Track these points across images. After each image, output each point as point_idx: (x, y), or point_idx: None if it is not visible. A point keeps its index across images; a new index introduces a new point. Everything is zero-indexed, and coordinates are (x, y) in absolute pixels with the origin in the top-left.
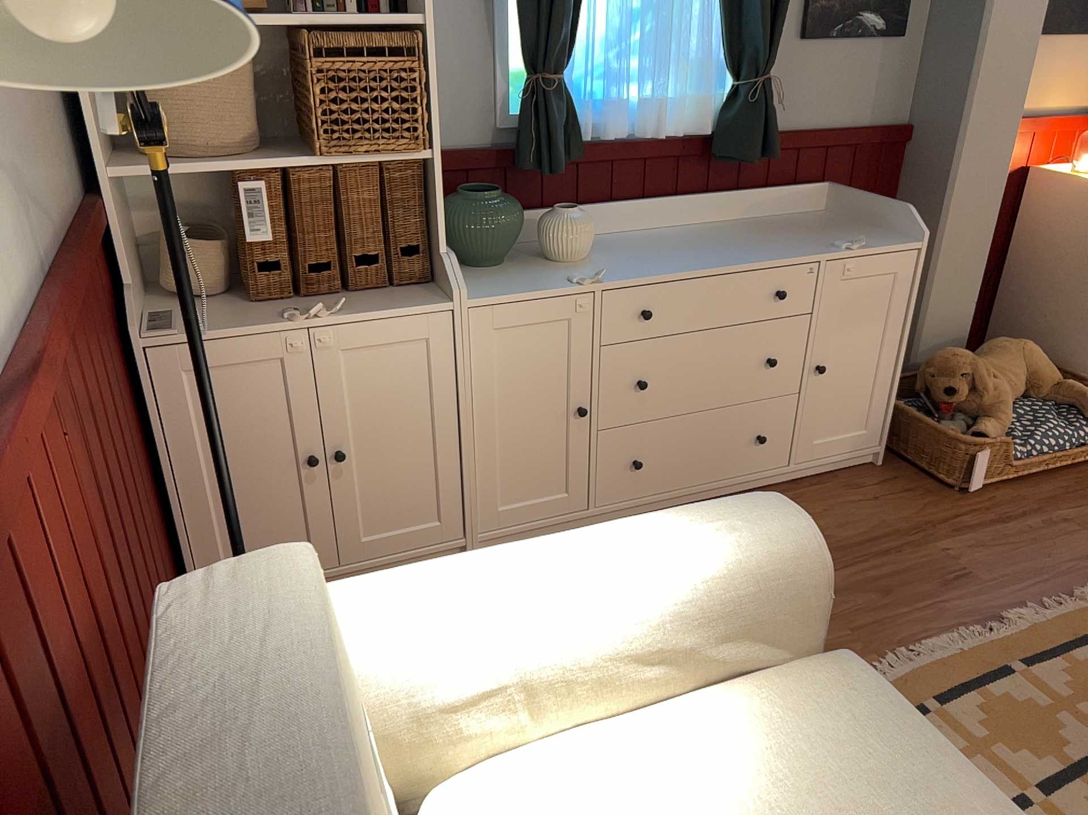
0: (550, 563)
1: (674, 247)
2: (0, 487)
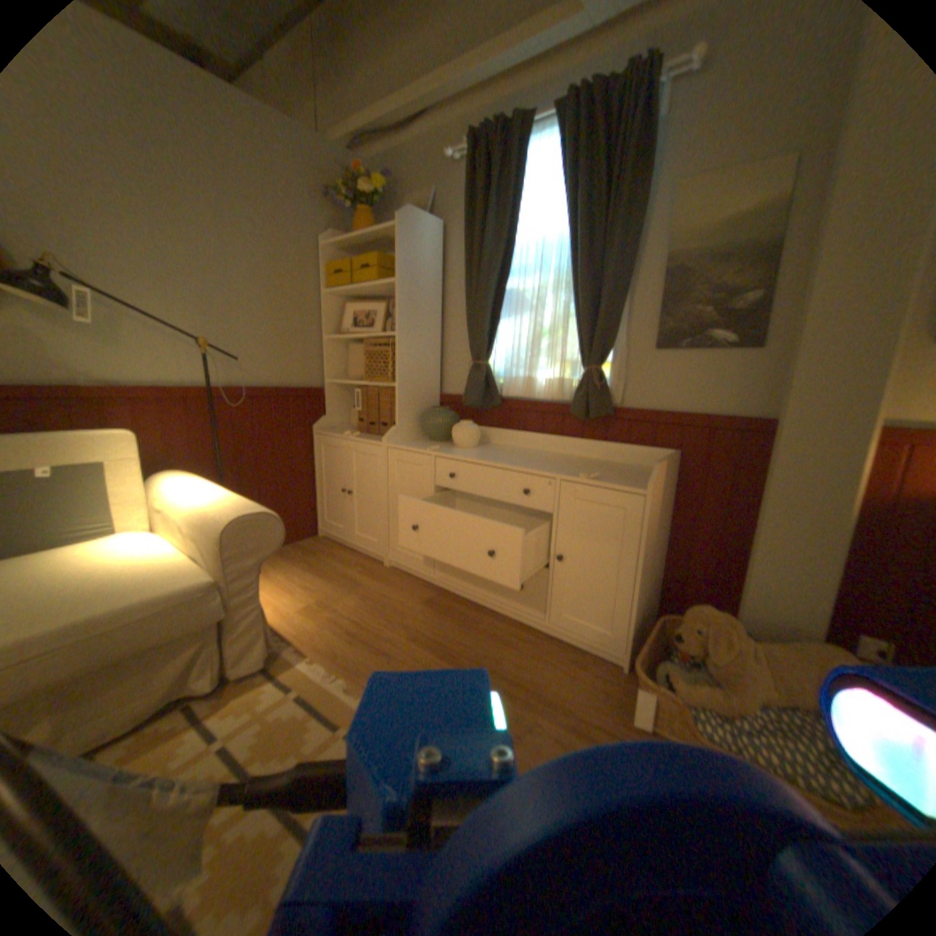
0: (204, 489)
1: (512, 455)
2: (125, 403)
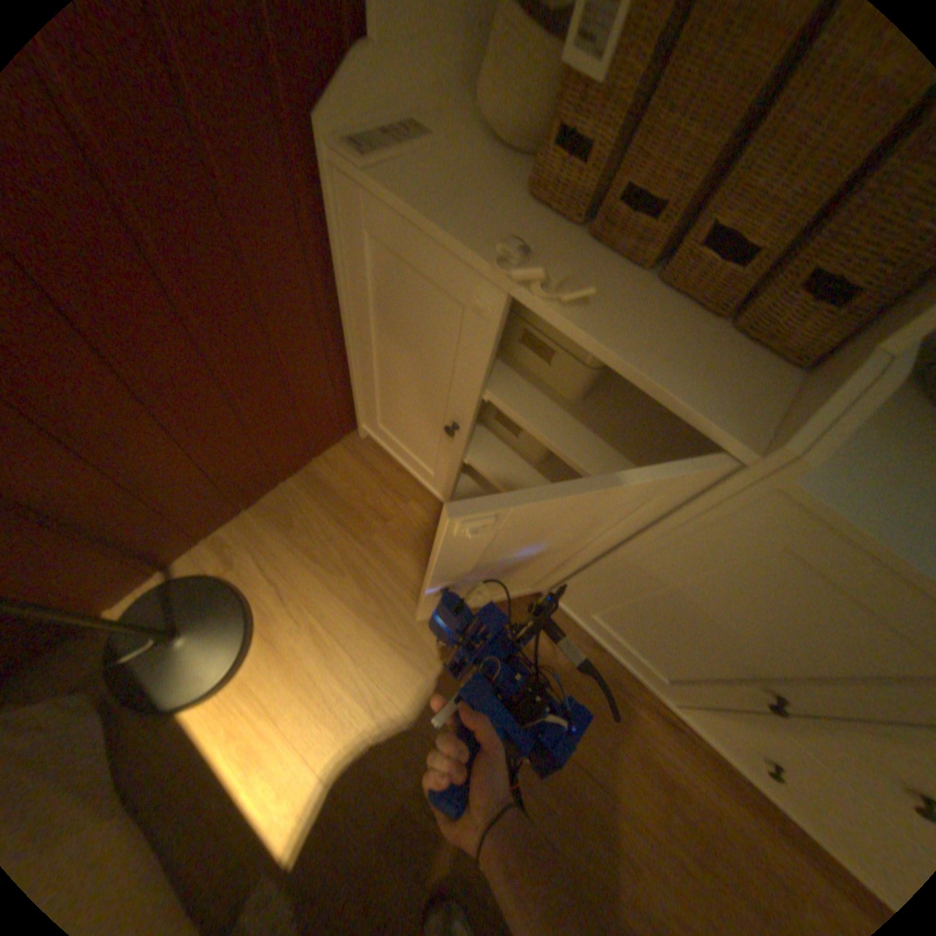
0: None
1: None
2: None
